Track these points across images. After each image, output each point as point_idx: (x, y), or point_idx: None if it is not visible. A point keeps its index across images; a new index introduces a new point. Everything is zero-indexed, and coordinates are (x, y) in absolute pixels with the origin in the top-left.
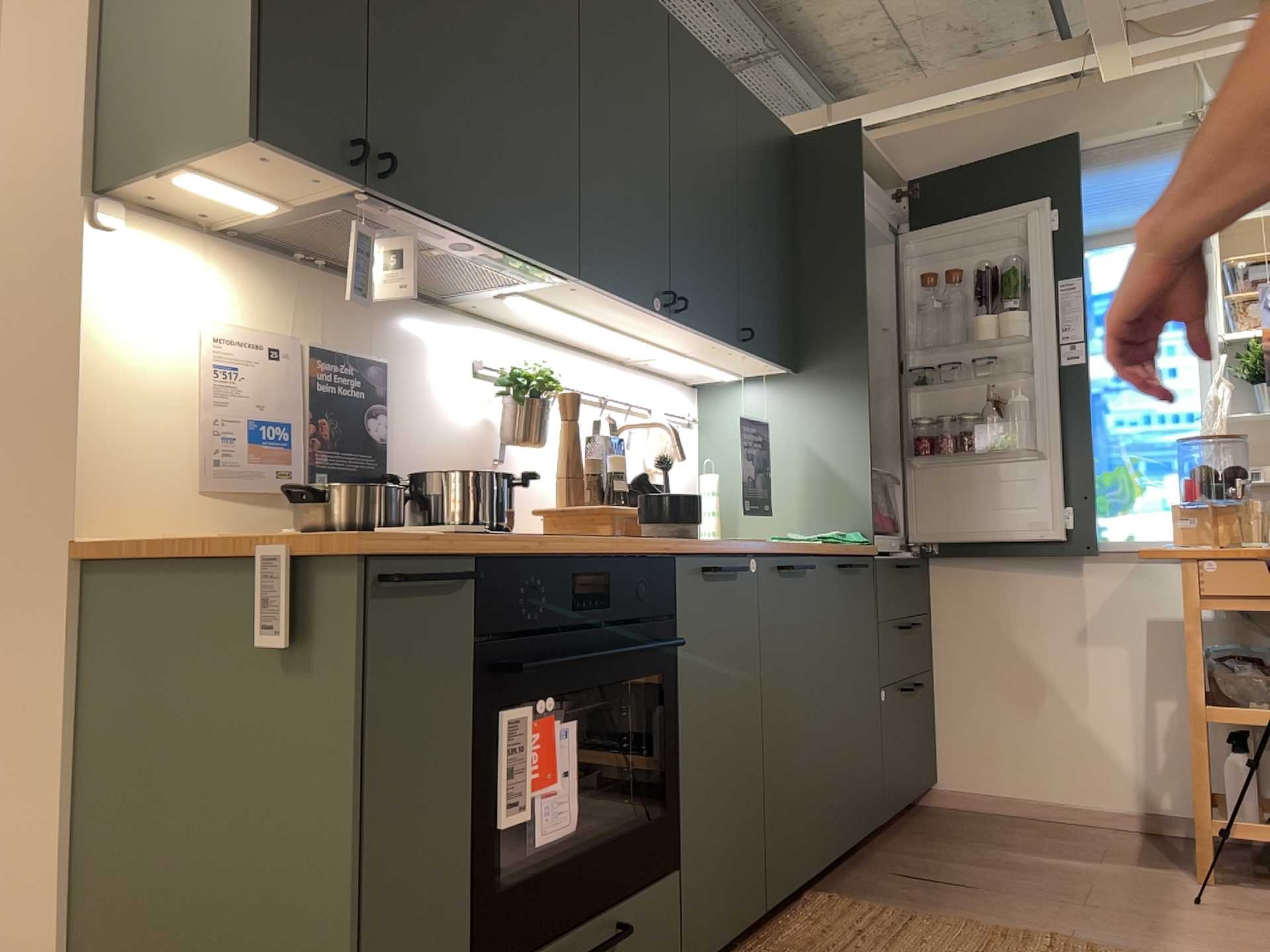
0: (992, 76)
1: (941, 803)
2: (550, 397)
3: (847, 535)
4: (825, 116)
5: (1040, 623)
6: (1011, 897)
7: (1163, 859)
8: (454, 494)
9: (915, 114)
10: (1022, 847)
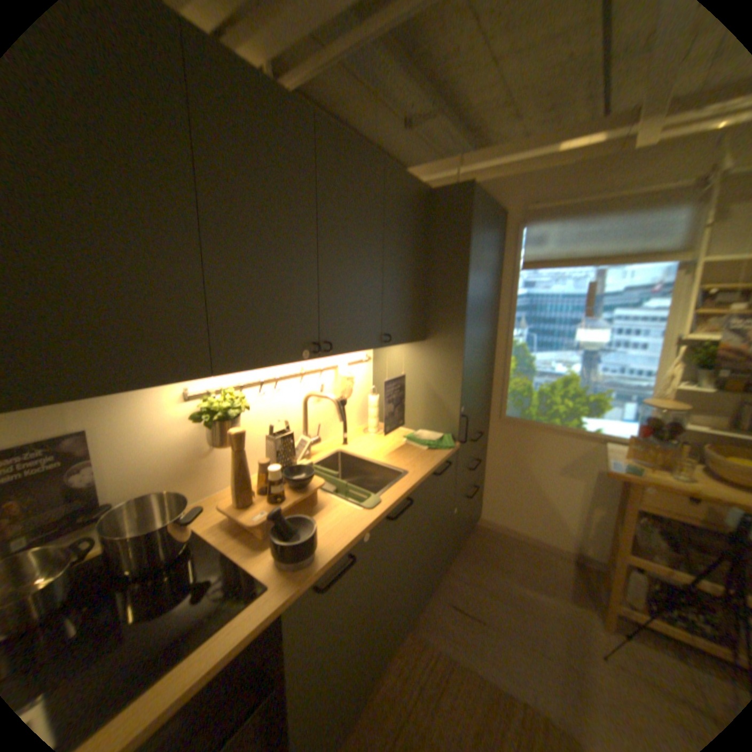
0: (566, 136)
1: (481, 525)
2: (244, 406)
3: (442, 437)
4: (459, 160)
5: (541, 461)
6: (505, 641)
7: (585, 598)
8: (123, 548)
9: (513, 161)
10: (515, 576)
